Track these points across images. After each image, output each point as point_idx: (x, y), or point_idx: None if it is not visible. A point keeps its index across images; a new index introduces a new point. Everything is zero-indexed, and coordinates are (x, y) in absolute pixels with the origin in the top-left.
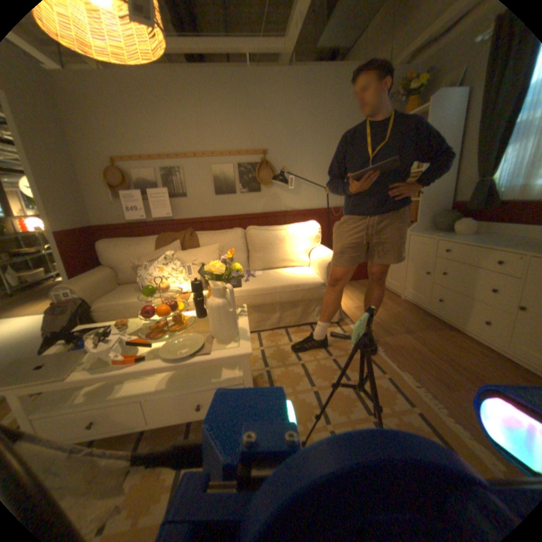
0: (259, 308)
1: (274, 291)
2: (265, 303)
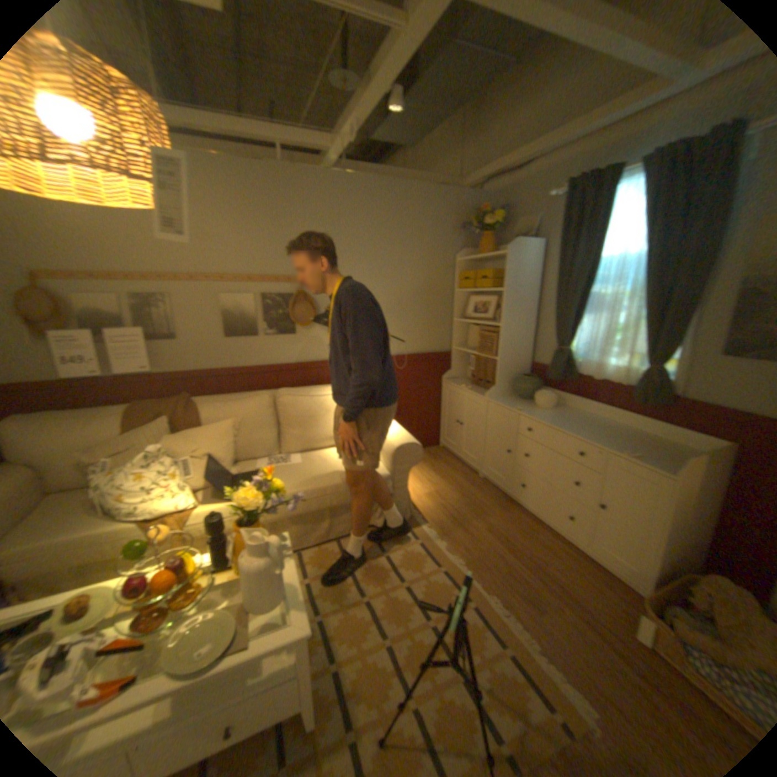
0: (299, 520)
1: (323, 496)
2: (308, 513)
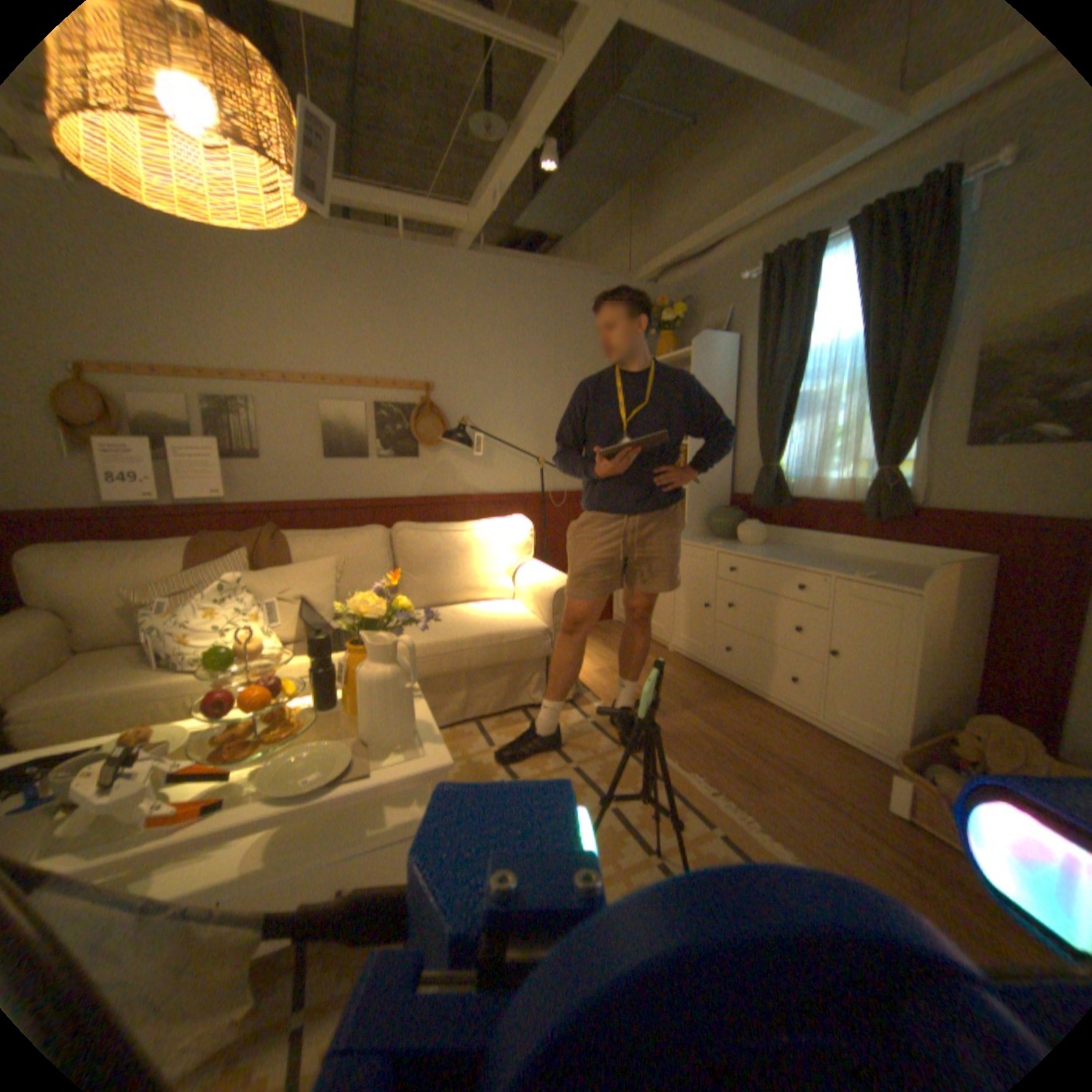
0: (426, 685)
1: (459, 649)
2: (439, 673)
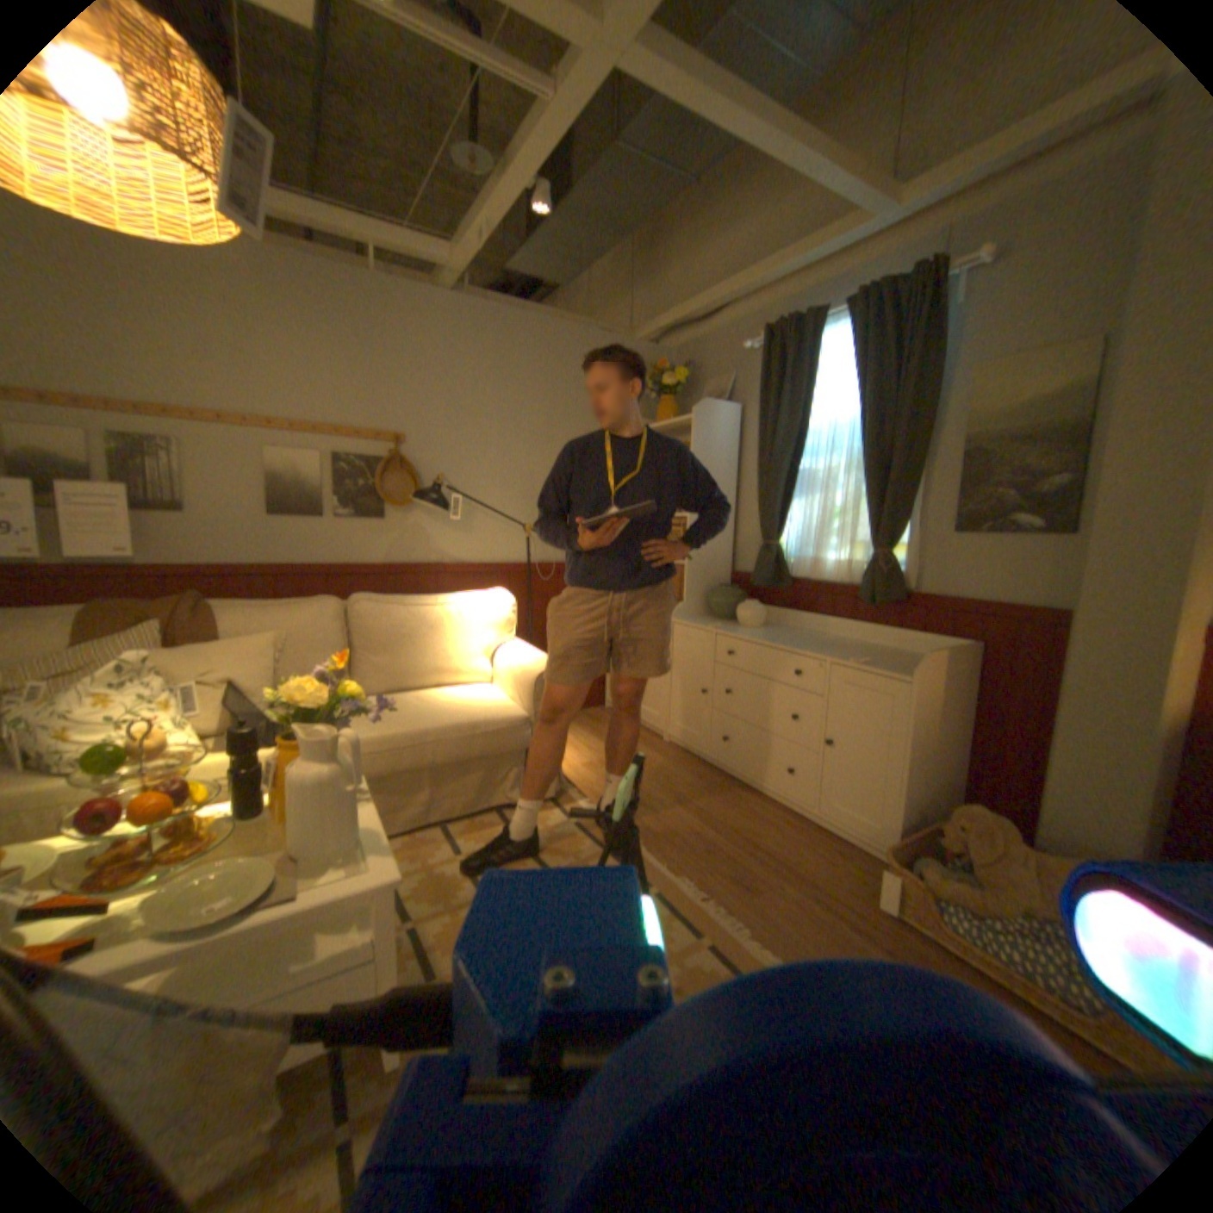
0: (381, 785)
1: (422, 742)
2: (397, 770)
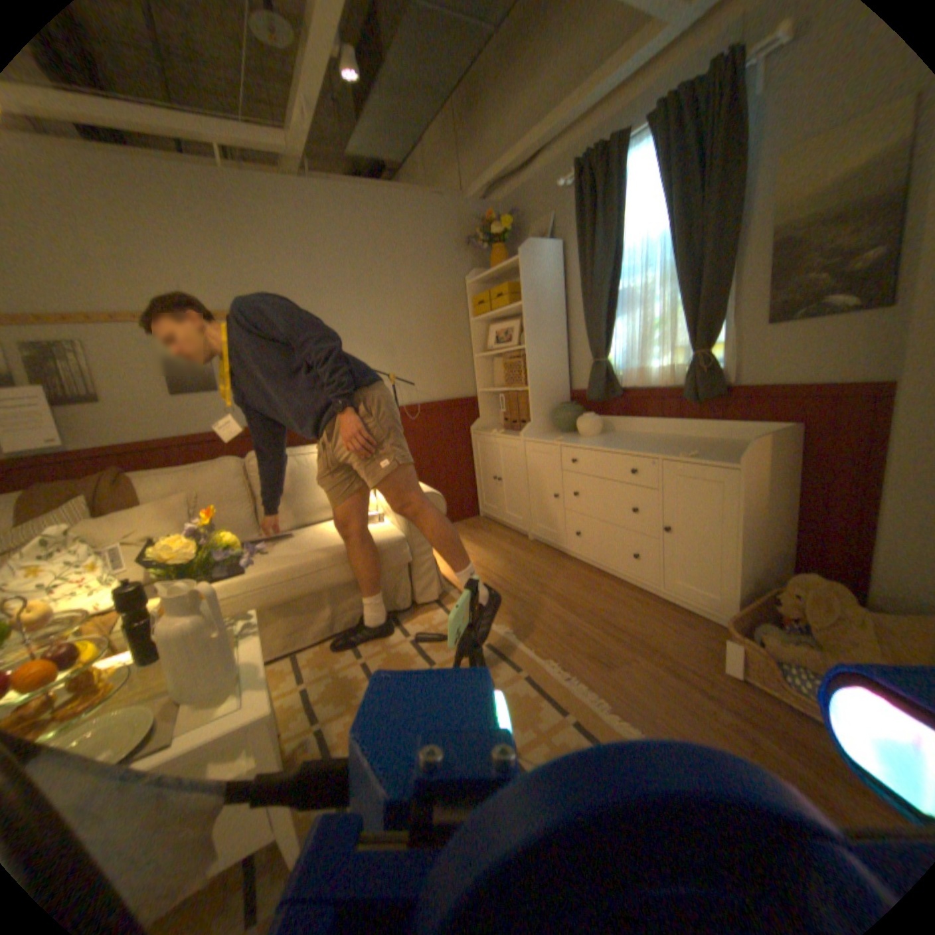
0: (288, 608)
1: (316, 570)
2: (299, 595)
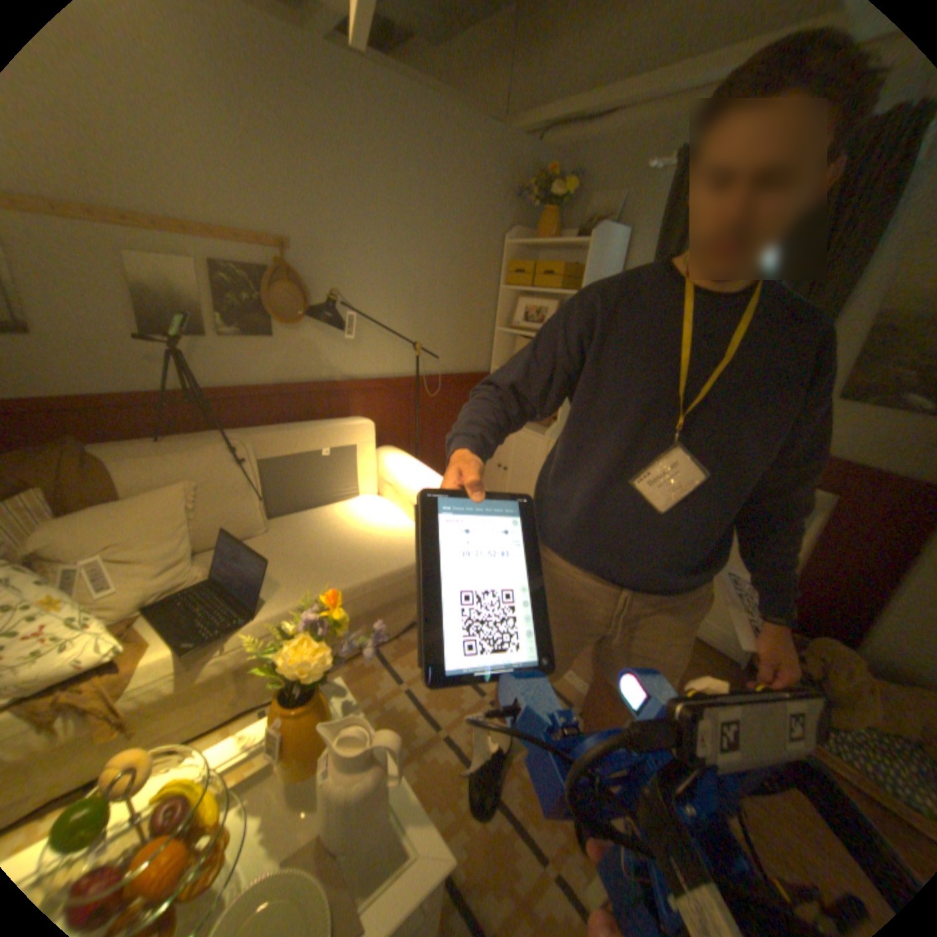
0: None
1: (363, 595)
2: None
